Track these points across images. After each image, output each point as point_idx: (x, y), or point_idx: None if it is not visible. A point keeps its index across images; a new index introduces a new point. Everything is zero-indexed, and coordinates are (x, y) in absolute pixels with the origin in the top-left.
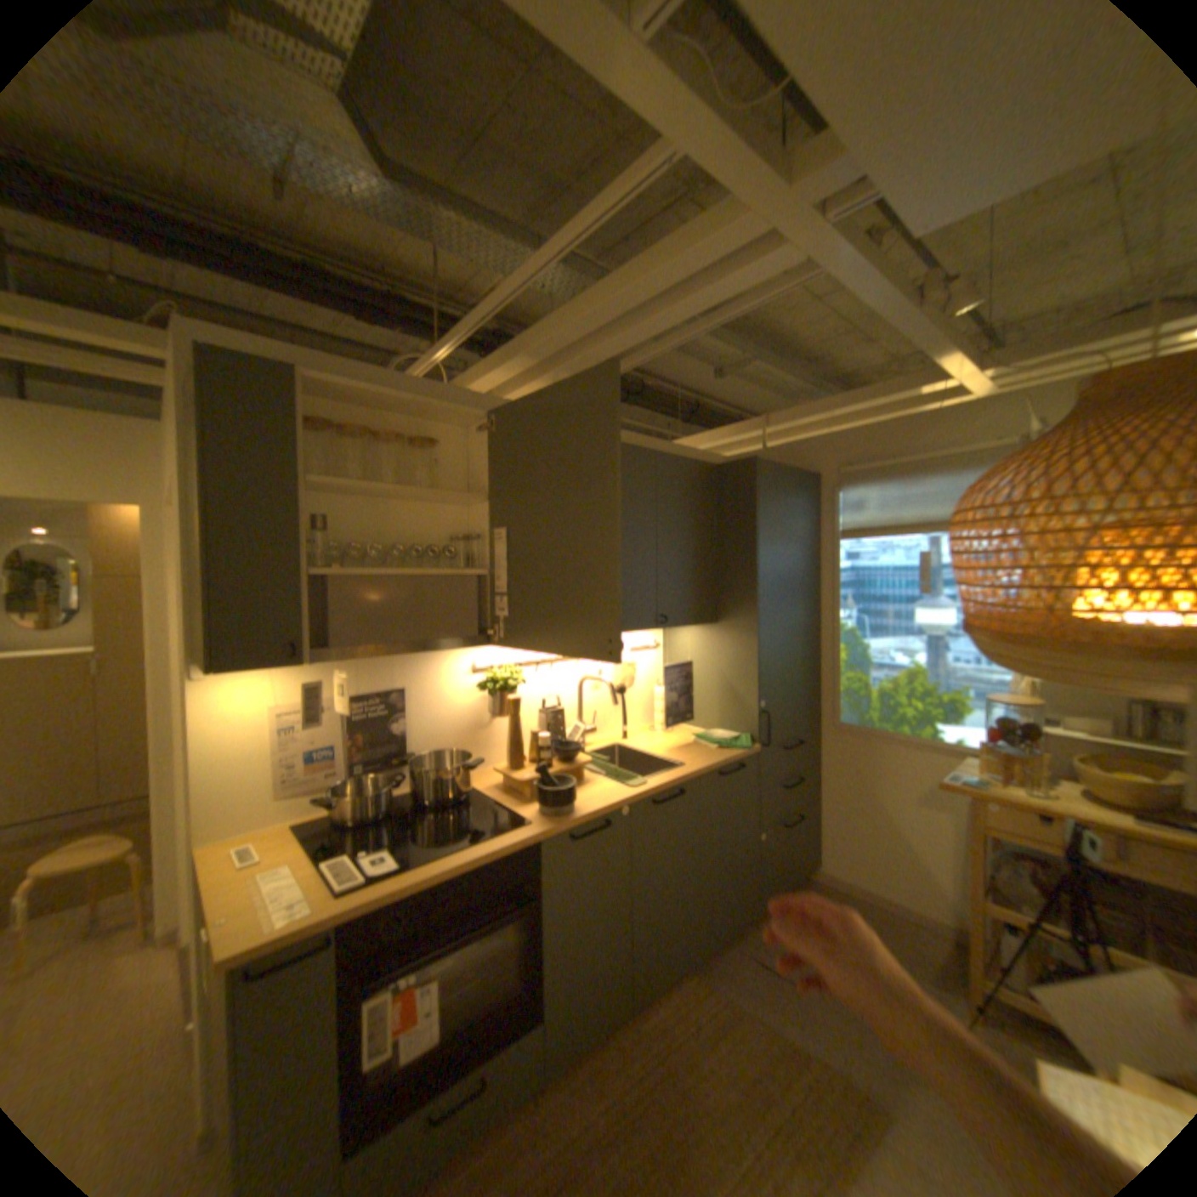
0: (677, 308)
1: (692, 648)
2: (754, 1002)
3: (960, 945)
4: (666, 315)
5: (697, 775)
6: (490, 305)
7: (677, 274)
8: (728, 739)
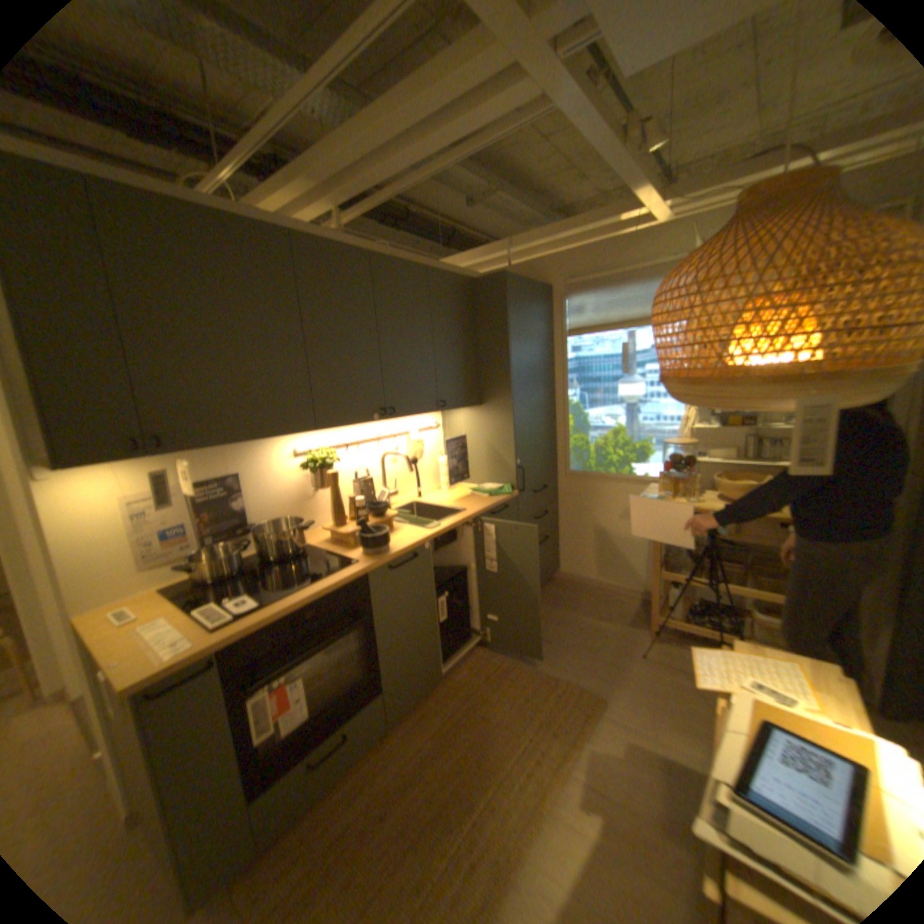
0: (438, 135)
1: (465, 426)
2: (522, 656)
3: (645, 601)
4: (429, 141)
5: (476, 515)
6: (269, 123)
7: (438, 101)
8: (495, 488)
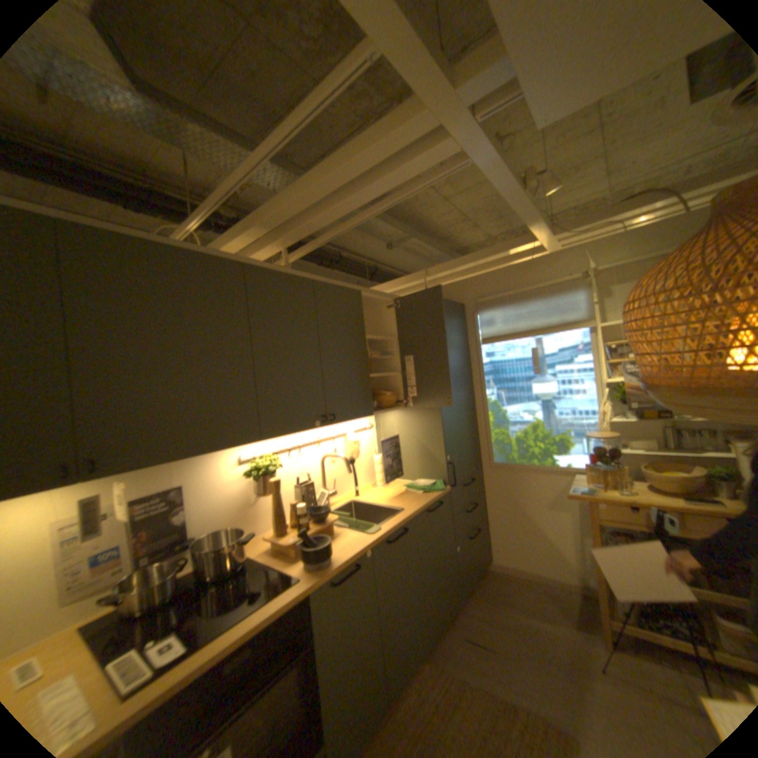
0: (373, 187)
1: (397, 425)
2: (470, 672)
3: (585, 596)
4: (365, 192)
5: (414, 515)
6: (232, 182)
7: (374, 159)
8: (429, 485)
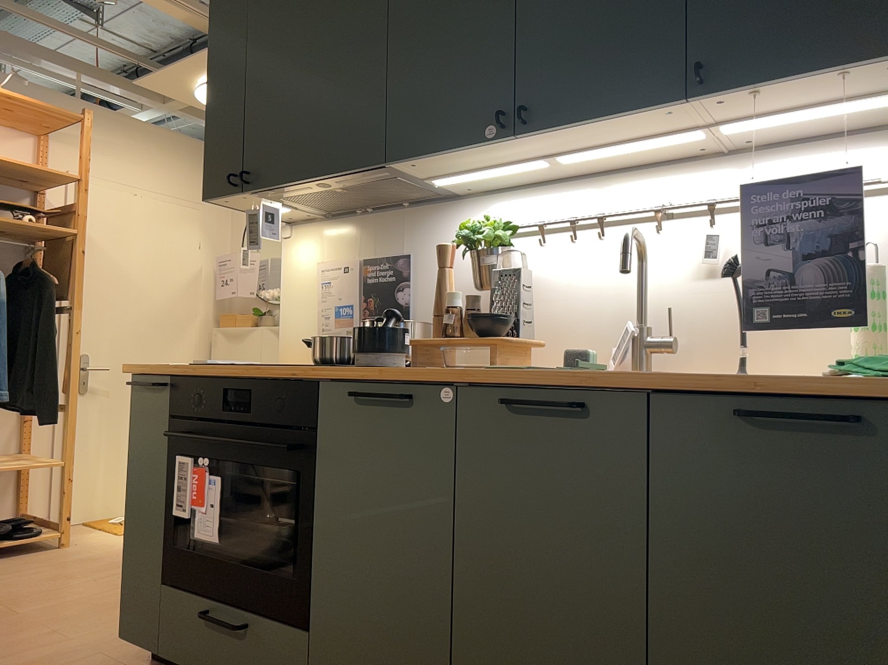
0: None
1: None
2: None
3: None
4: None
5: (637, 384)
6: None
7: None
8: None
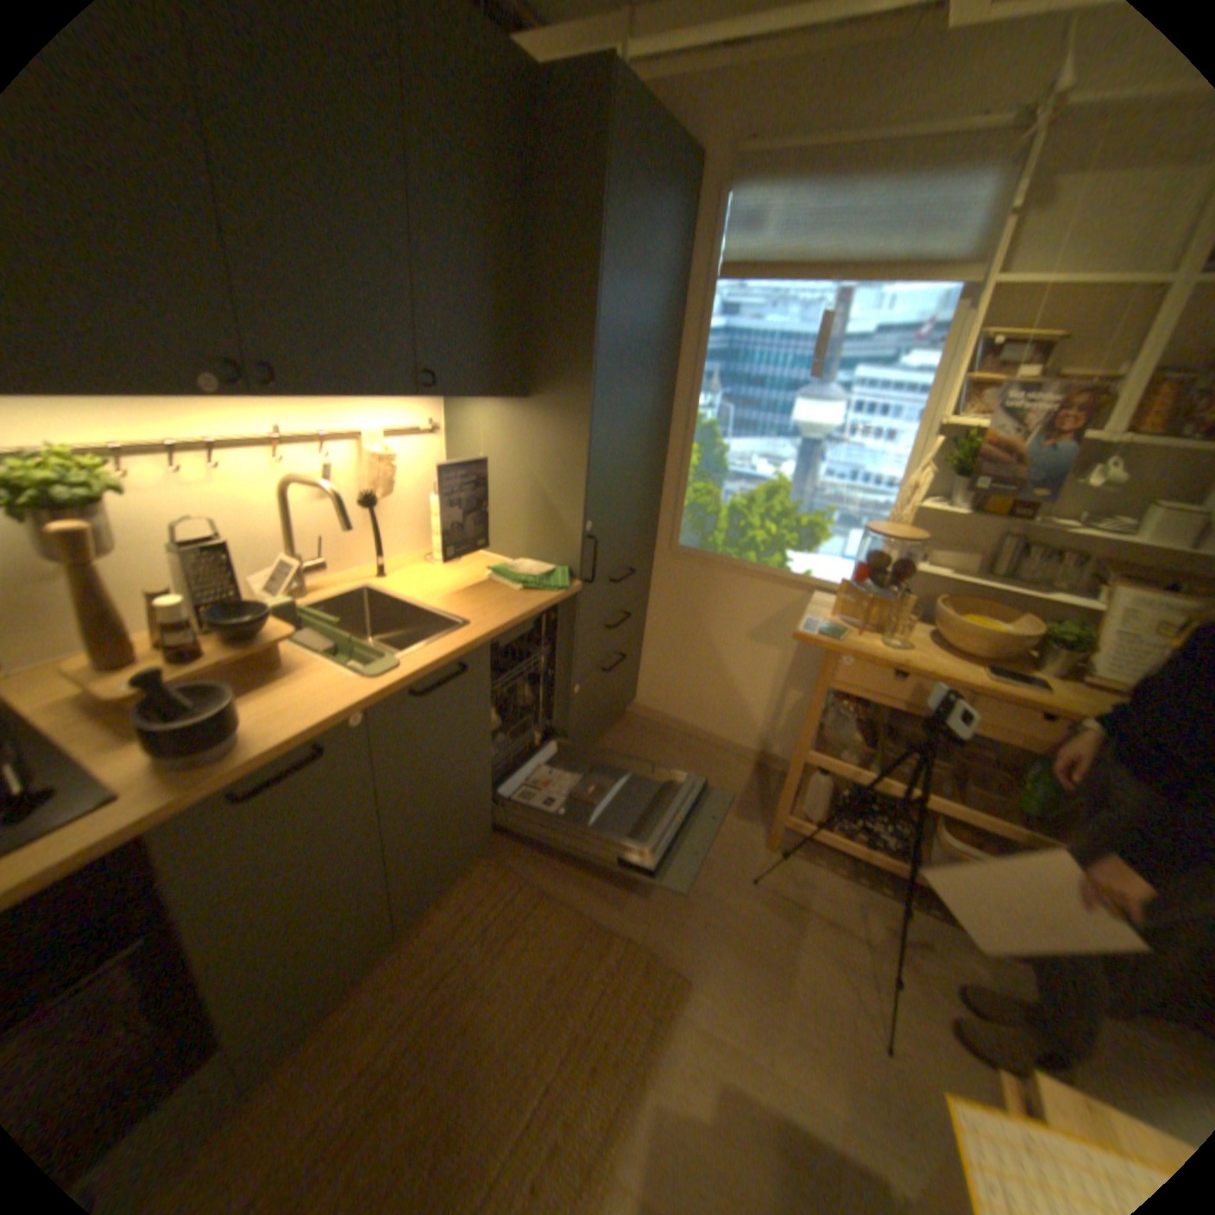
0: None
1: (492, 437)
2: (554, 873)
3: (760, 765)
4: None
5: (488, 637)
6: None
7: None
8: (539, 573)
